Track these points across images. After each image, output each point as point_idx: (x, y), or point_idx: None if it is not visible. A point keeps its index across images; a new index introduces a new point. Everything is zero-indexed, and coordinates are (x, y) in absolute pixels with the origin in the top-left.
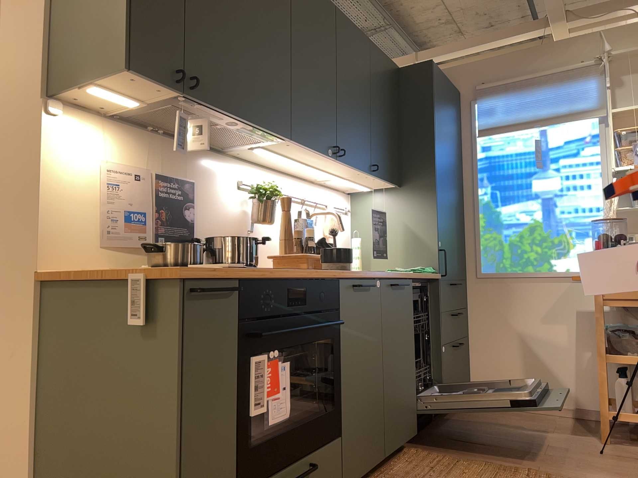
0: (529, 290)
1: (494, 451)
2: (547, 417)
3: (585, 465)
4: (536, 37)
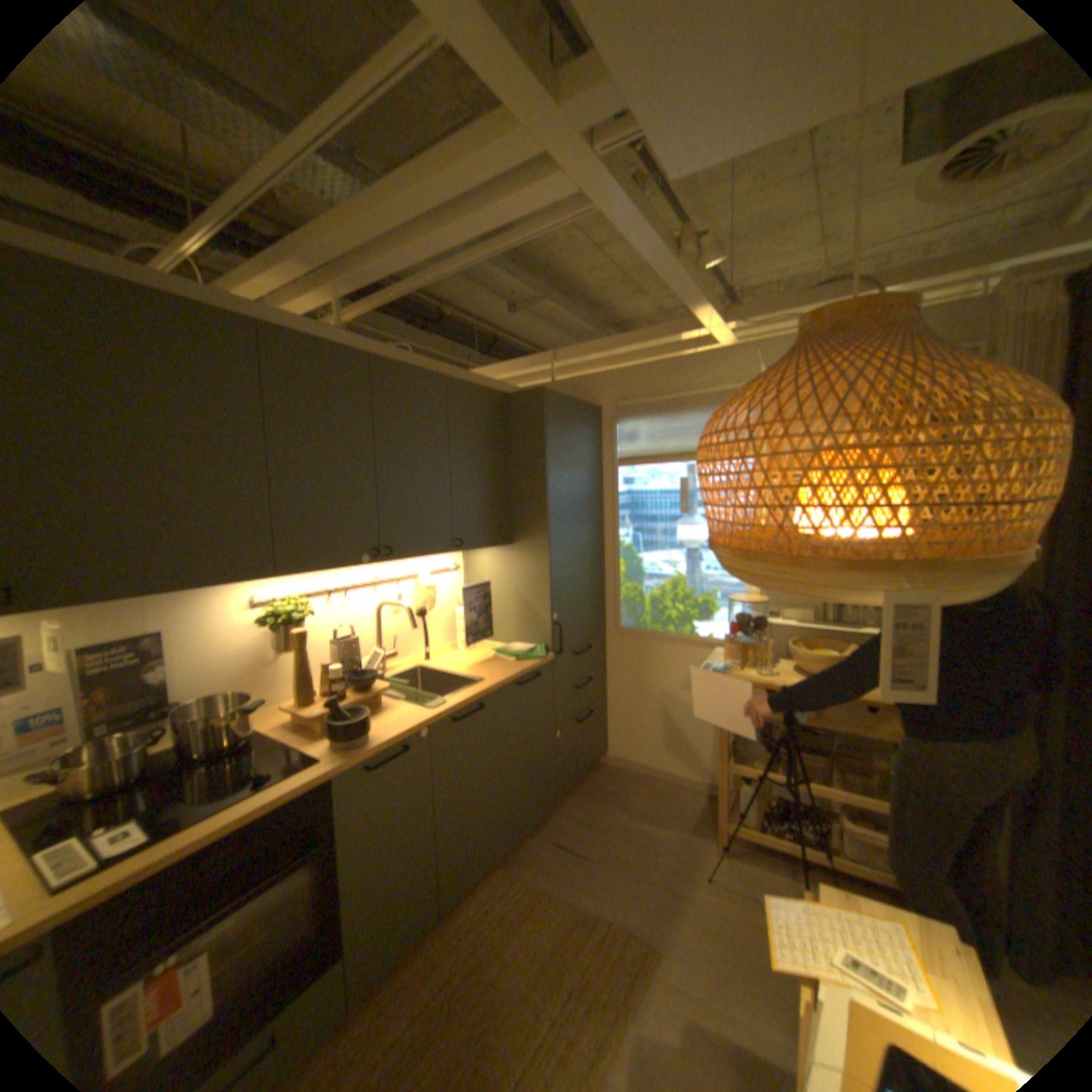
0: (670, 654)
1: (590, 875)
2: (679, 797)
3: (680, 913)
4: (694, 338)
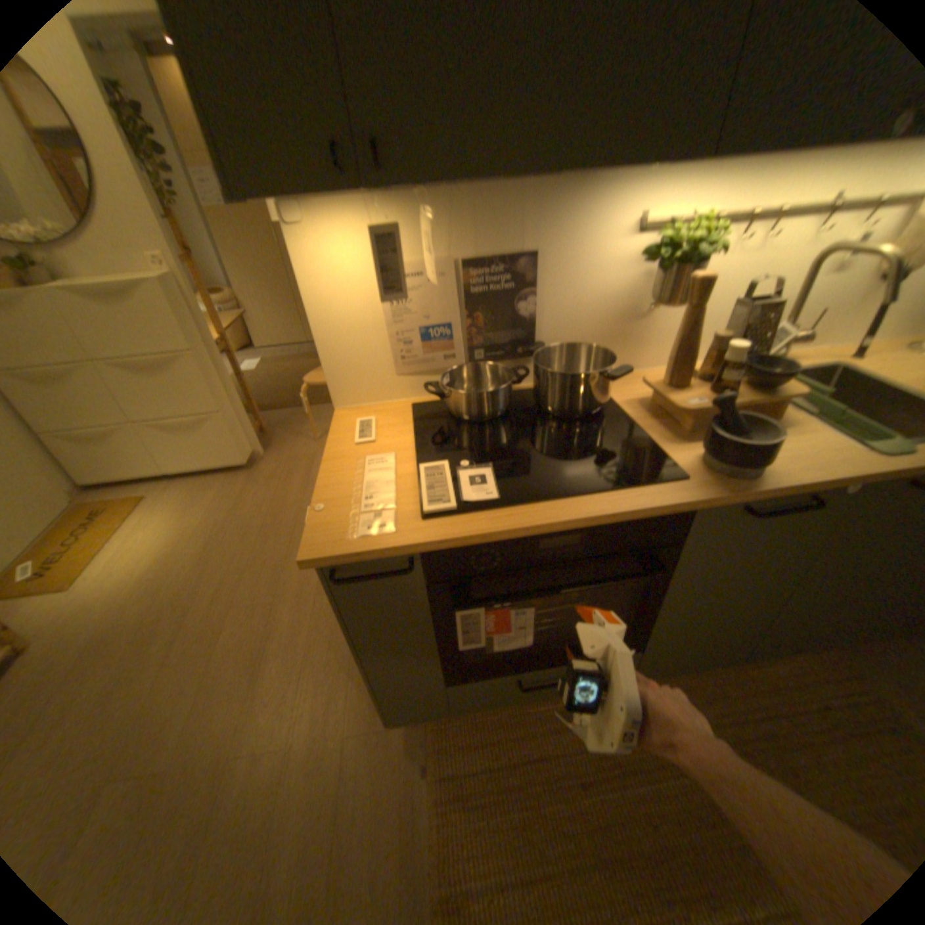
0: None
1: None
2: None
3: None
4: None
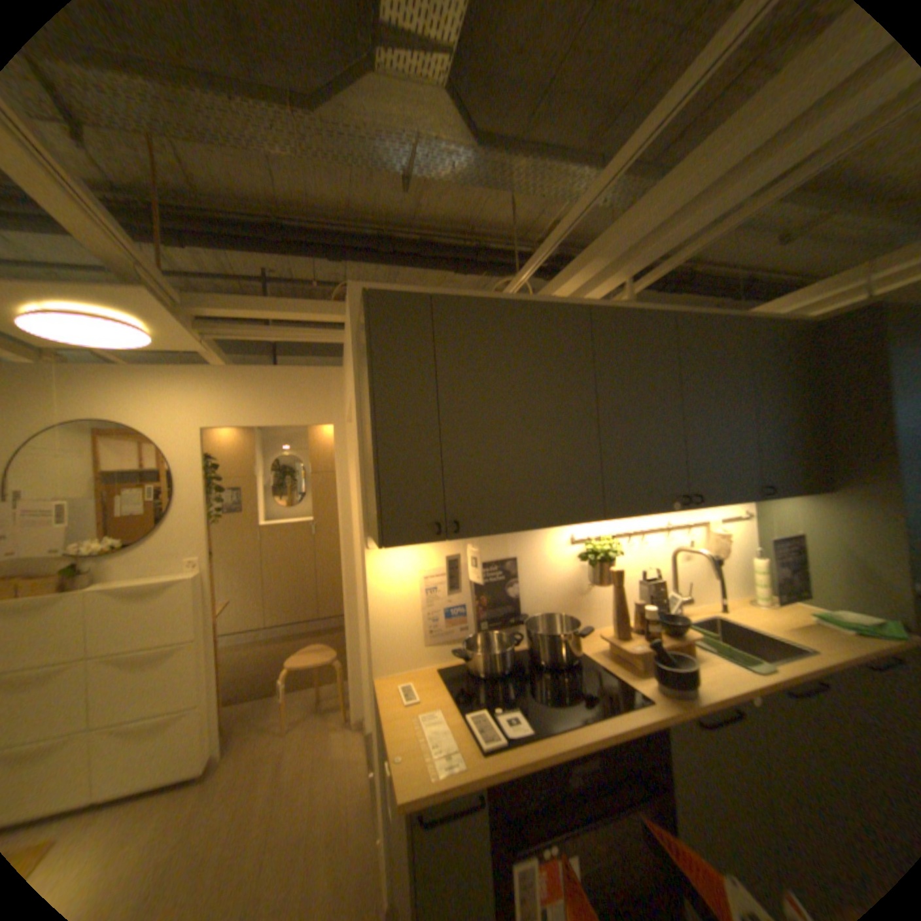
0: None
1: None
2: None
3: None
4: None
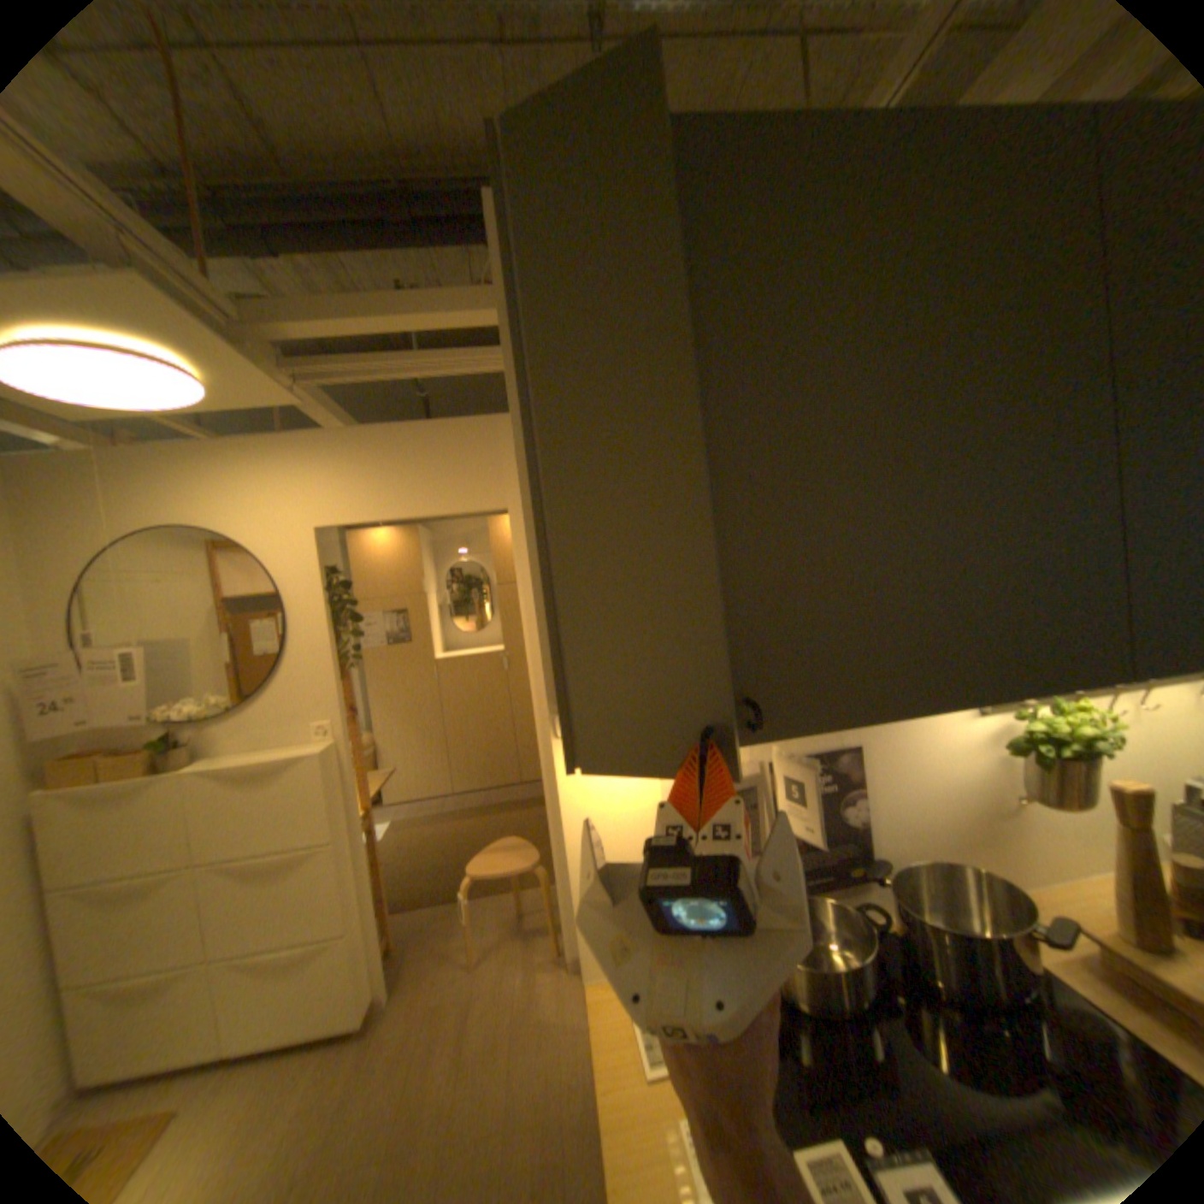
0: None
1: None
2: None
3: None
4: None
